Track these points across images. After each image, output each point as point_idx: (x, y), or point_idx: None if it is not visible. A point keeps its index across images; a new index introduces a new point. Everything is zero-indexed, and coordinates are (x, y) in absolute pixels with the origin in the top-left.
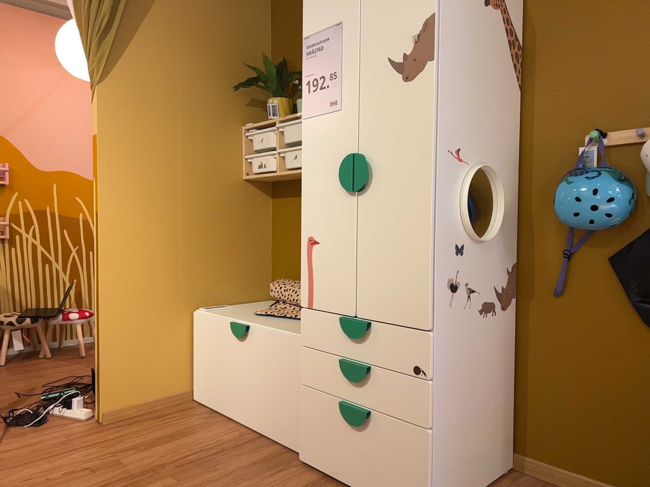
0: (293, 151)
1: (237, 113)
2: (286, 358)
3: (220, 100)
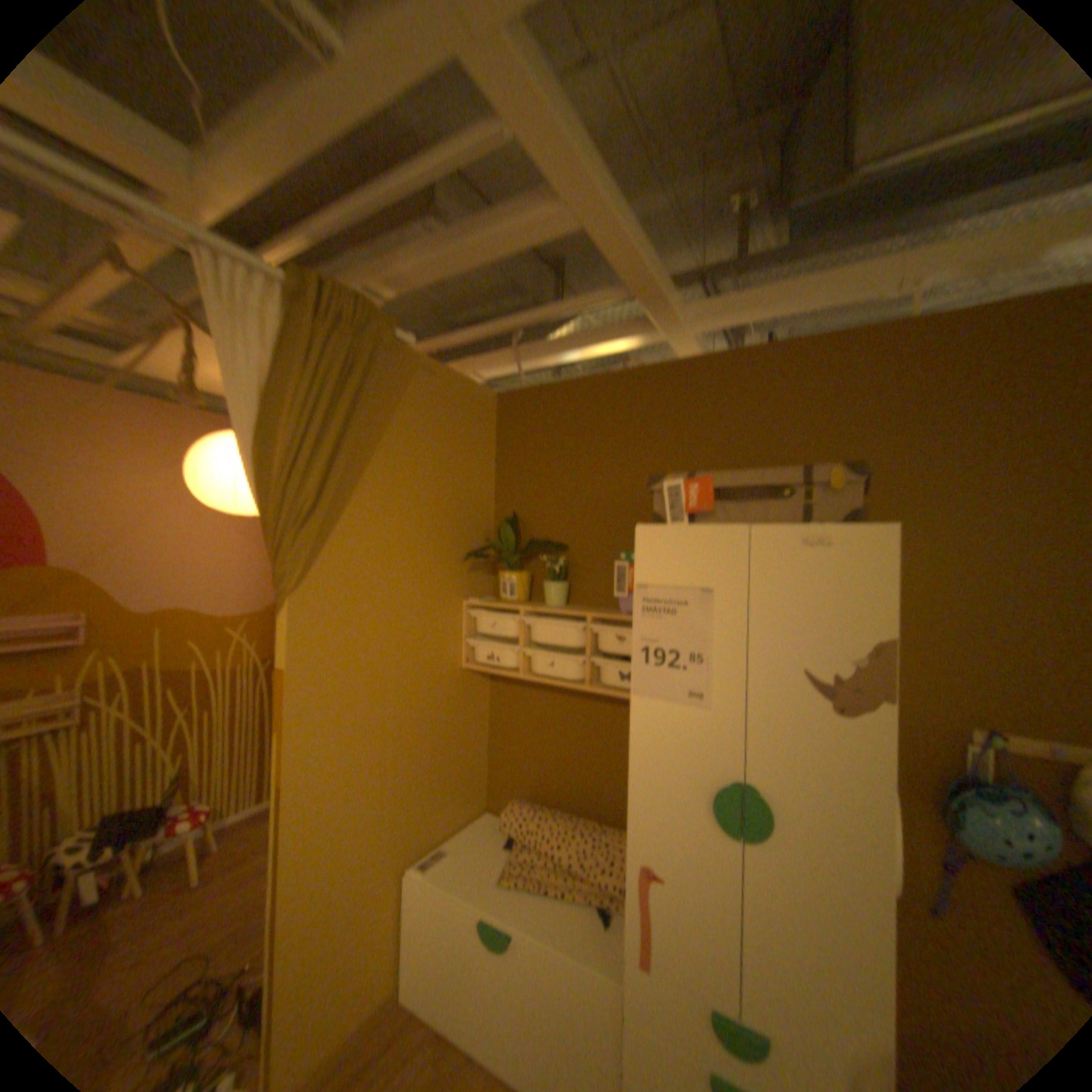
0: (548, 657)
1: (458, 586)
2: (585, 1011)
3: (441, 575)
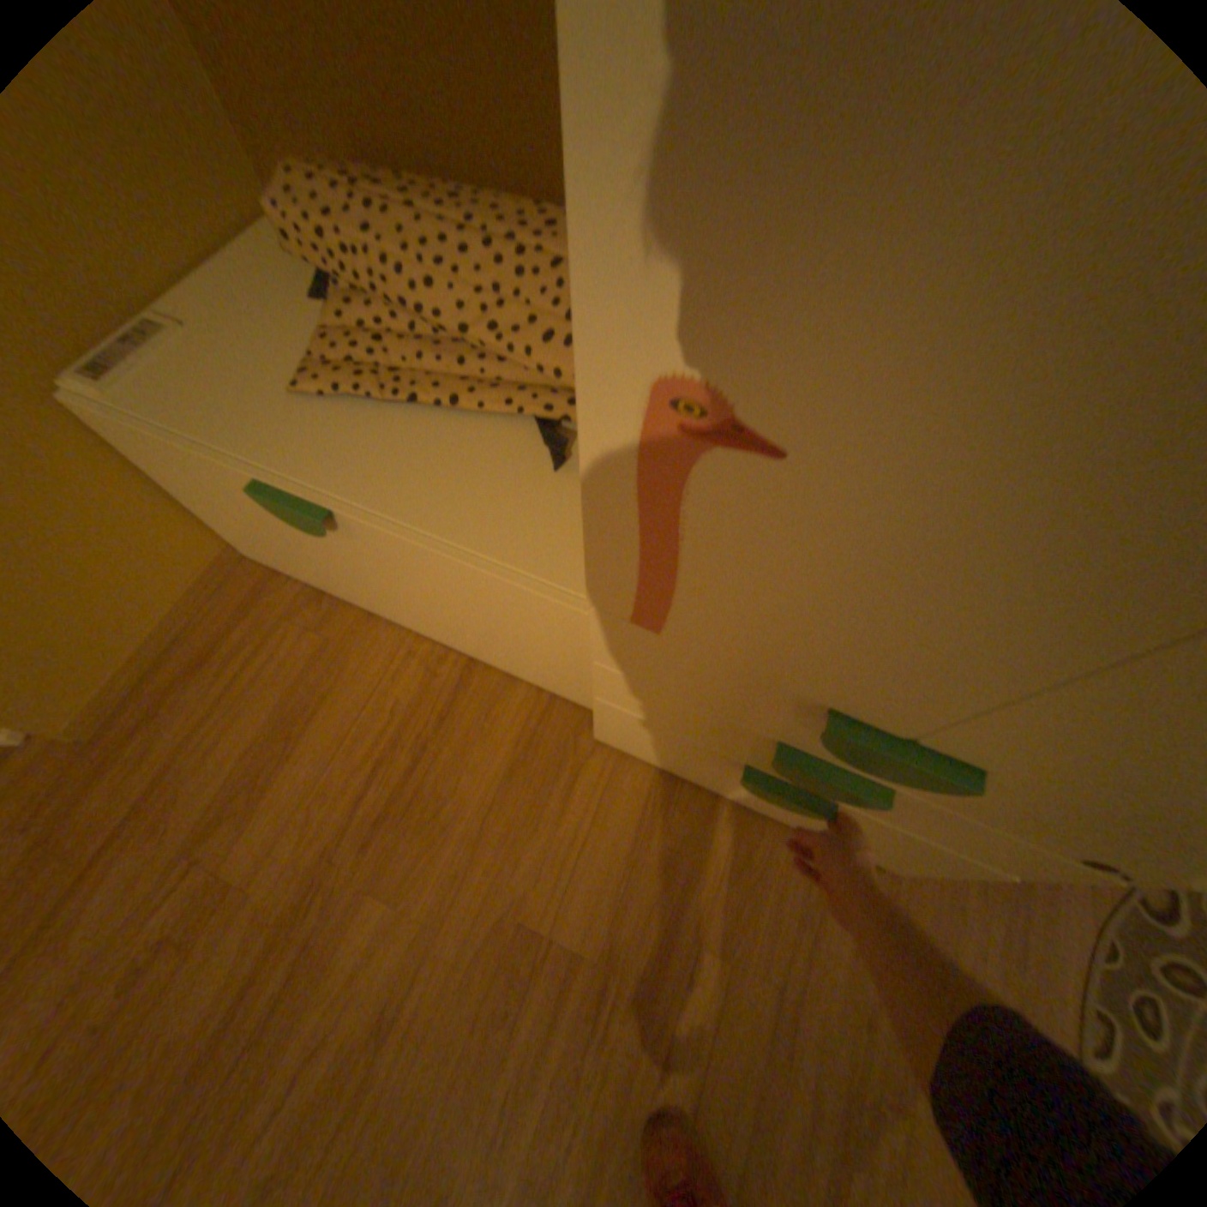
0: None
1: None
2: (519, 612)
3: None
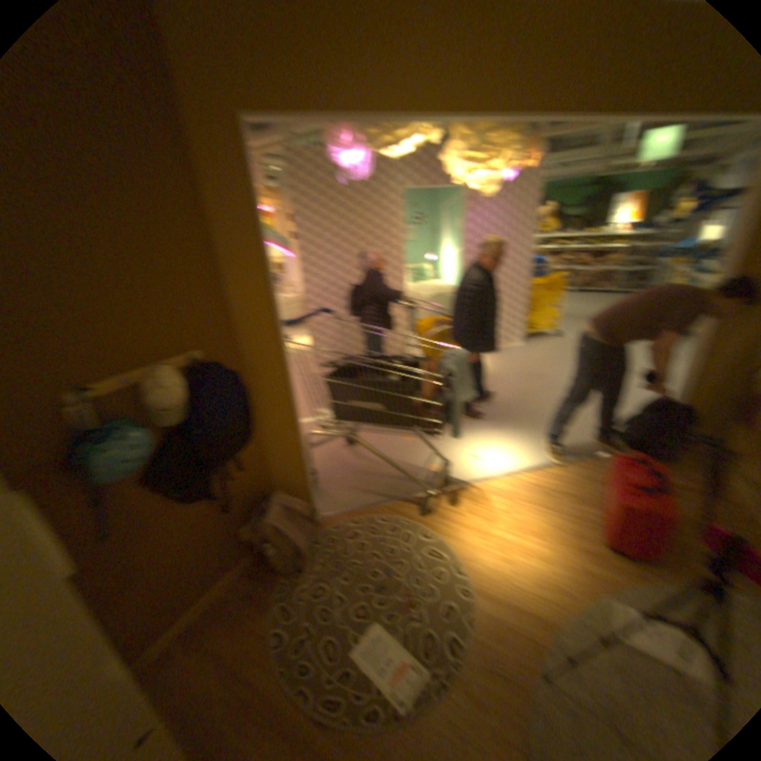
0: None
1: None
2: None
3: None
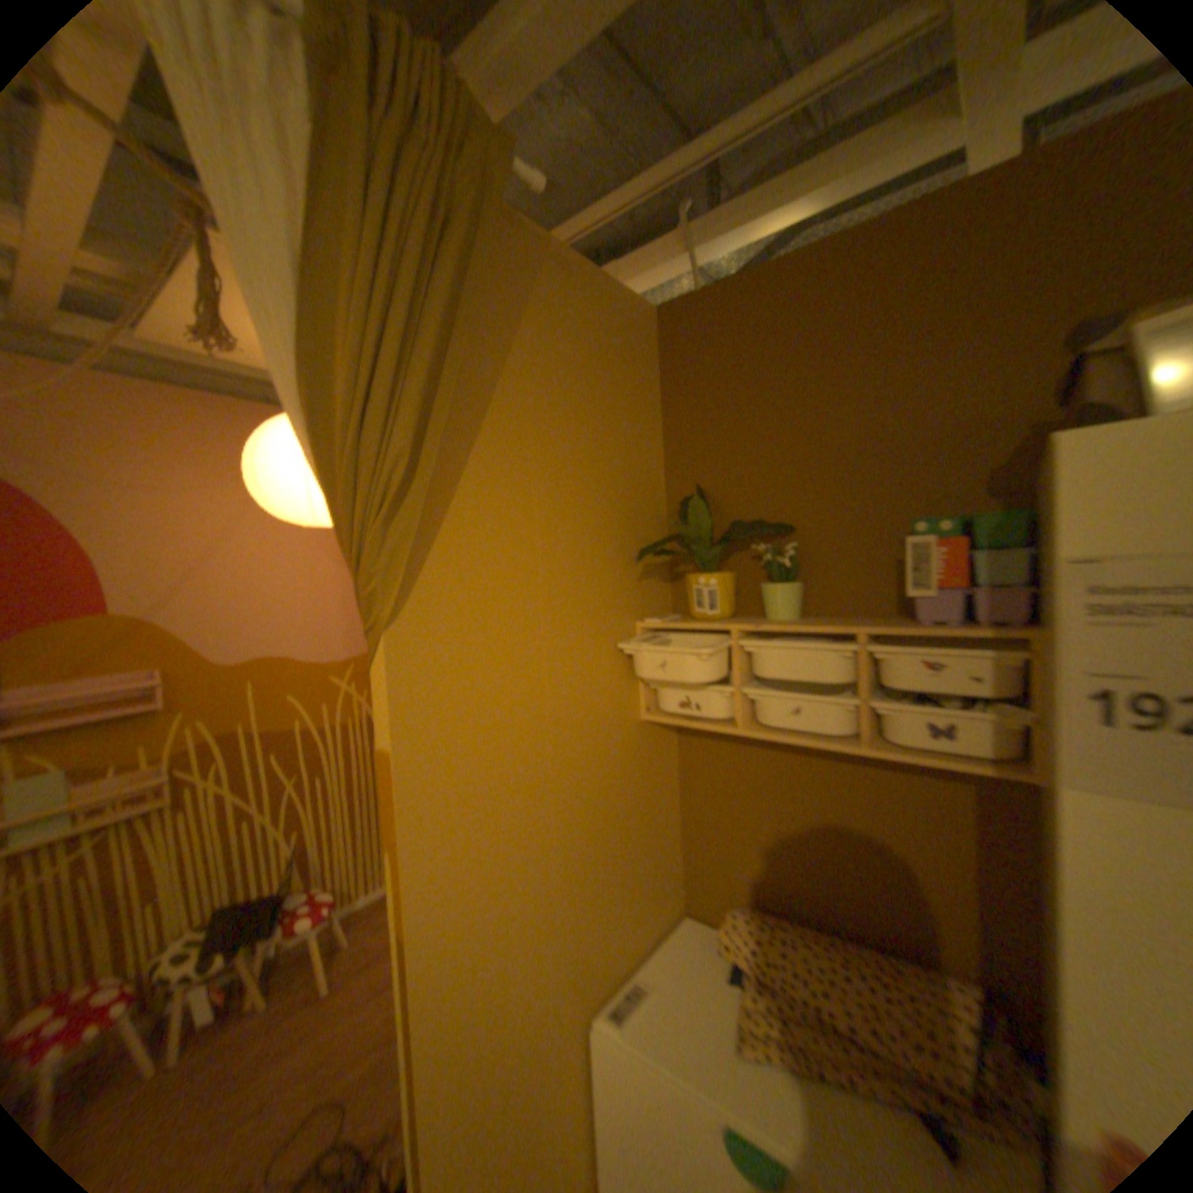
0: (787, 699)
1: (626, 598)
2: None
3: (603, 583)
